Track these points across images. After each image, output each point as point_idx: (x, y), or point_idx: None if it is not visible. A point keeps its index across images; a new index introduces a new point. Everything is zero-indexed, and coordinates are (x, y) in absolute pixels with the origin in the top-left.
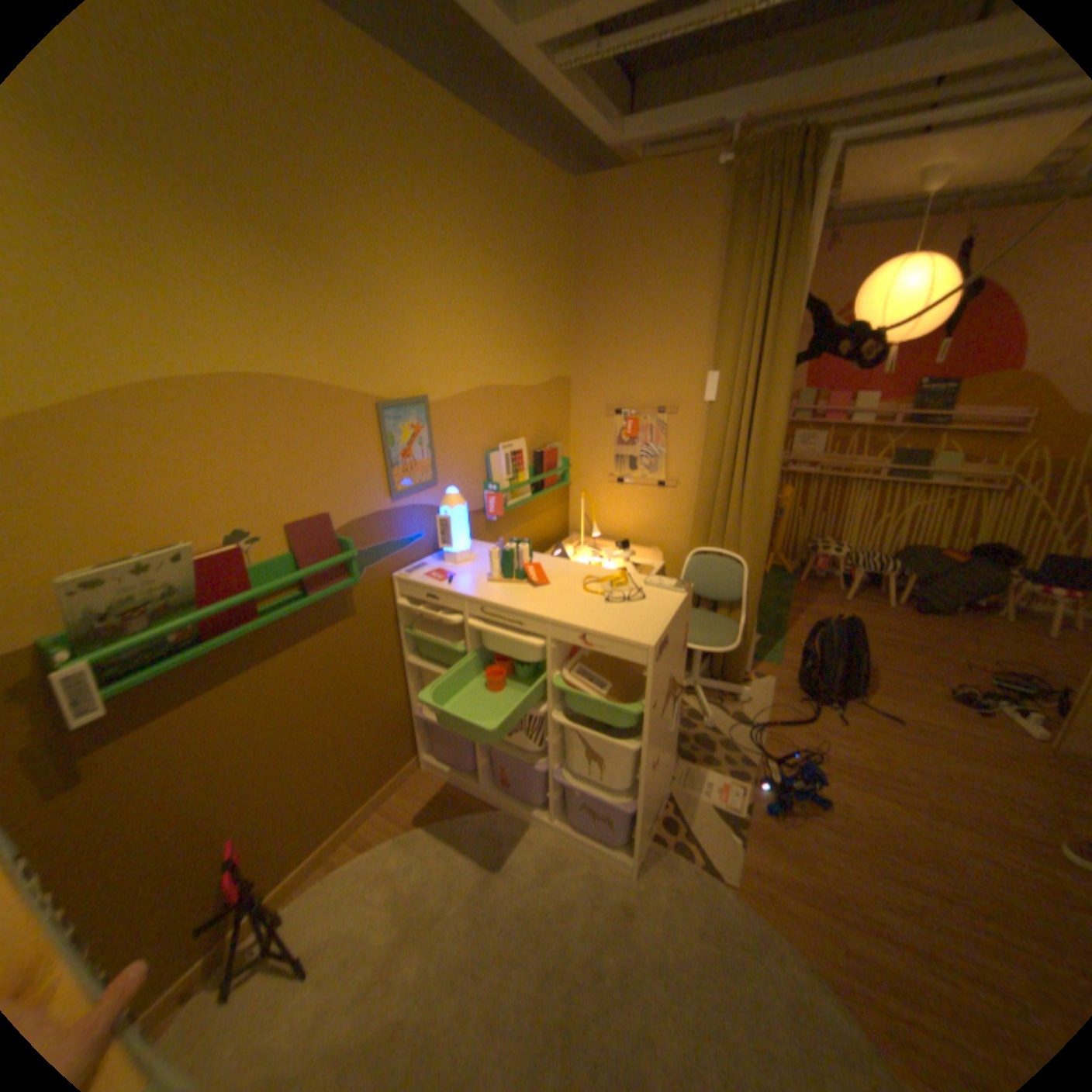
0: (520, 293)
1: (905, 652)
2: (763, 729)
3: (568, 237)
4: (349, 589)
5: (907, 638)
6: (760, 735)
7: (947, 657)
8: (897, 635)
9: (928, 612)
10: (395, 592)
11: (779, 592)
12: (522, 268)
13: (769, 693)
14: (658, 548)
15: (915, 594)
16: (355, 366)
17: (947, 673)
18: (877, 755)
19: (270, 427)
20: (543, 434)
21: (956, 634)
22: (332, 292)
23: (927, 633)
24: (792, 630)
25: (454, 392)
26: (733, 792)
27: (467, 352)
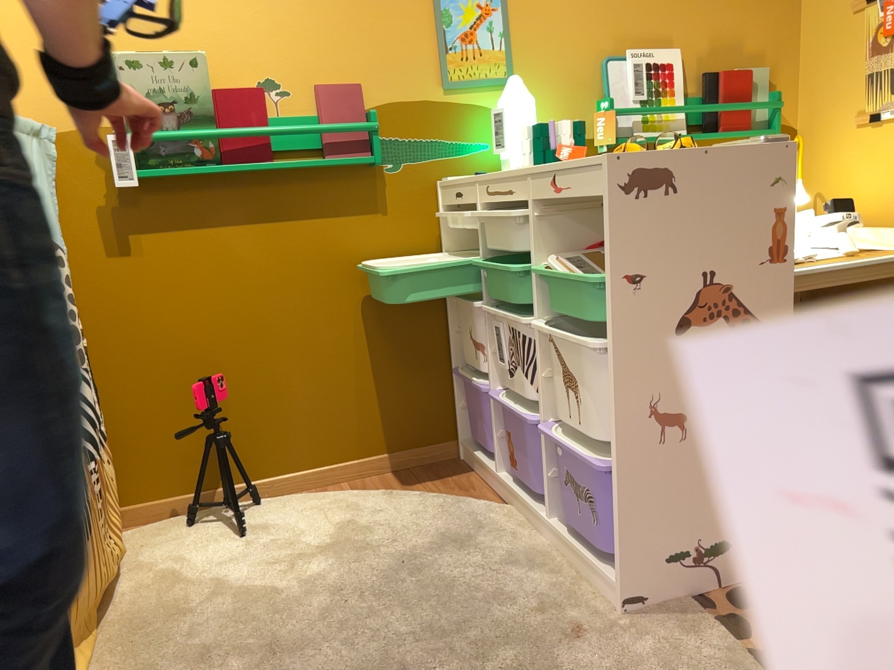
0: None
1: None
2: None
3: None
4: (381, 179)
5: None
6: None
7: None
8: None
9: None
10: (438, 202)
11: None
12: None
13: None
14: None
15: None
16: None
17: None
18: None
19: None
20: (730, 53)
21: None
22: None
23: None
24: None
25: None
26: None
27: None
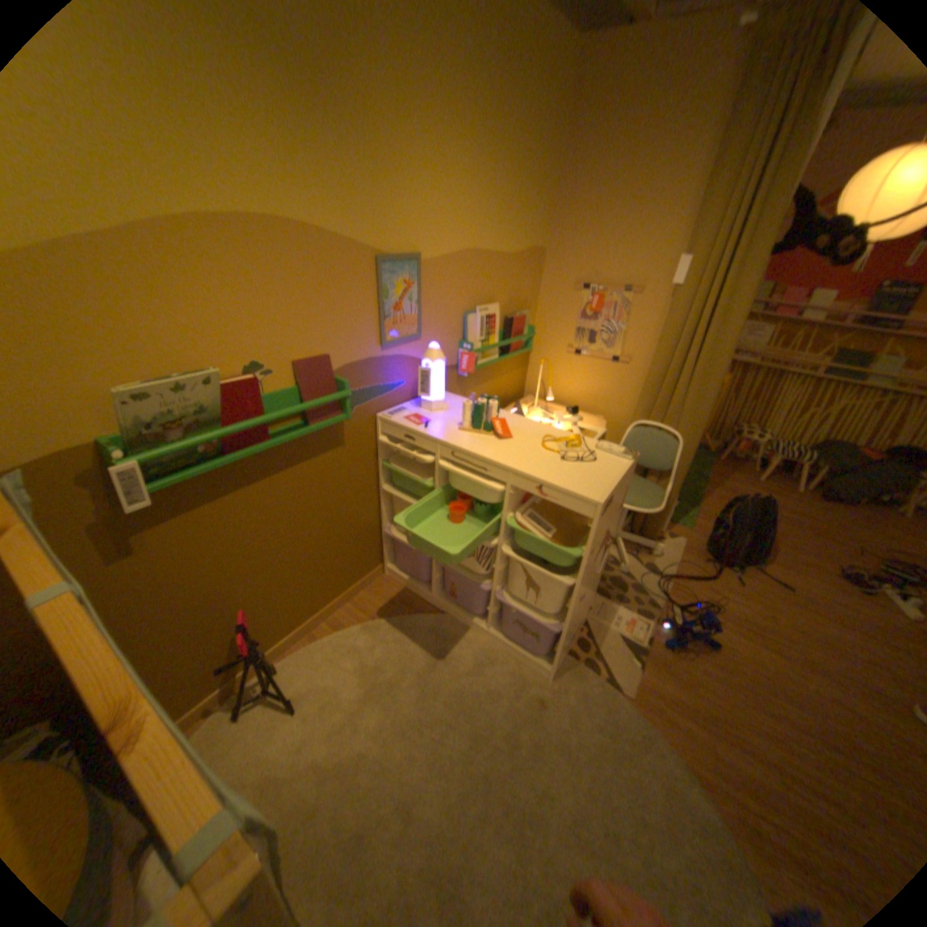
0: (513, 158)
1: (805, 532)
2: (670, 580)
3: (565, 101)
4: (341, 423)
5: (809, 520)
6: (667, 584)
7: (843, 540)
8: (801, 517)
9: (833, 500)
10: (377, 430)
11: (700, 467)
12: (519, 132)
13: (679, 551)
14: (603, 417)
15: (824, 483)
16: (361, 219)
17: (840, 554)
18: (766, 613)
19: (286, 270)
20: (515, 302)
21: (855, 523)
22: (347, 140)
23: (828, 518)
24: (707, 501)
25: (444, 253)
26: (638, 626)
27: (460, 214)
